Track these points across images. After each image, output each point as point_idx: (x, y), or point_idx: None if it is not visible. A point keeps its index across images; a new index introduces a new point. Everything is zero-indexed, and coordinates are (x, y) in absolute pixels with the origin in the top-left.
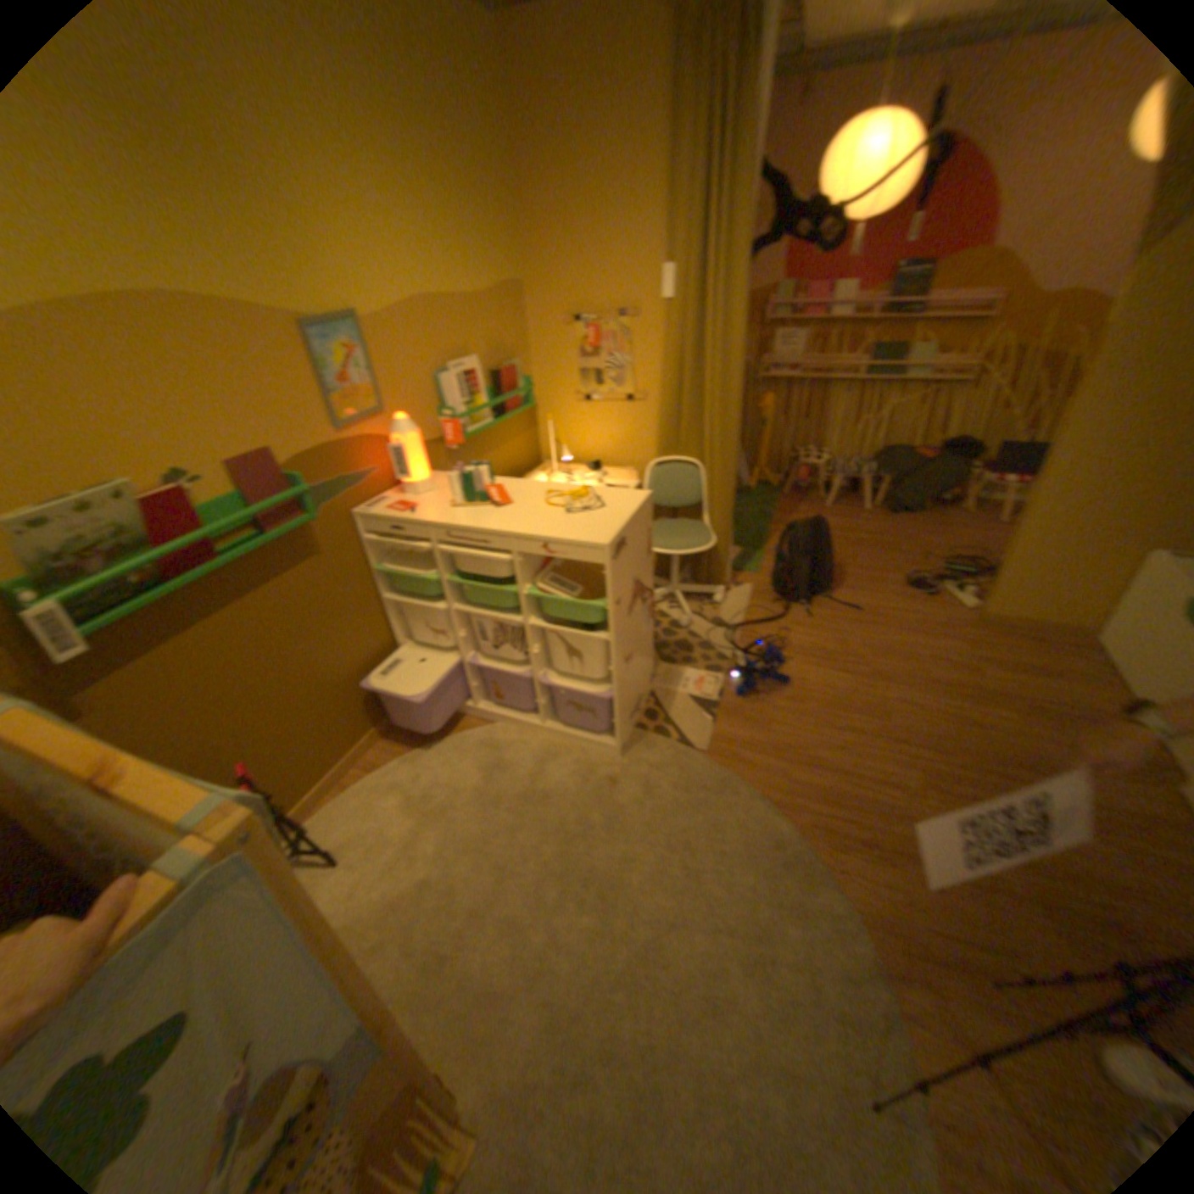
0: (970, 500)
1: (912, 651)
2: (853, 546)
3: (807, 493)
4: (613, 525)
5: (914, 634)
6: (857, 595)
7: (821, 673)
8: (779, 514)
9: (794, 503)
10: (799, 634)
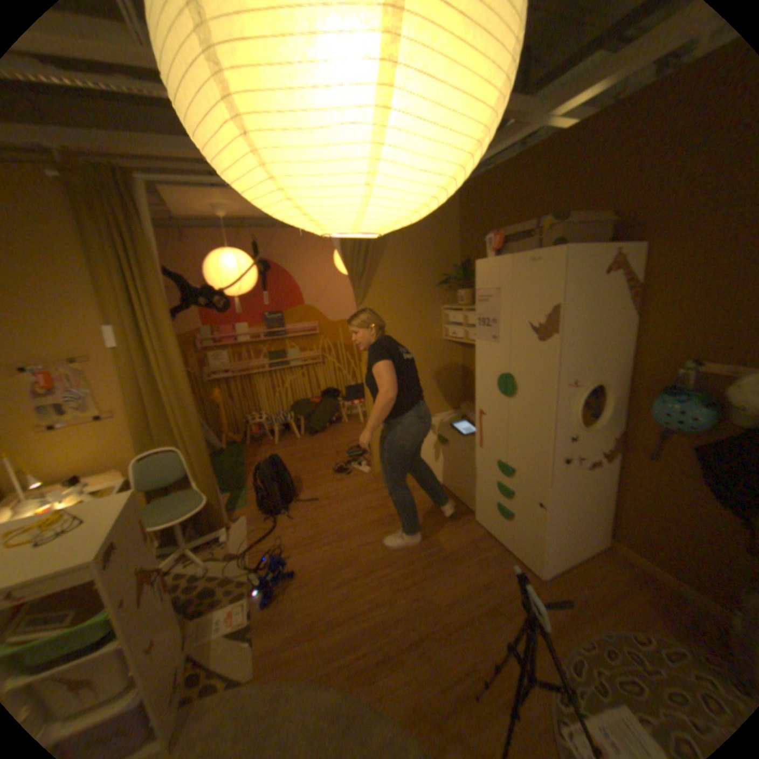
0: (344, 417)
1: (352, 511)
2: (299, 462)
3: (261, 439)
4: (97, 536)
5: (349, 500)
6: (312, 492)
7: (311, 555)
8: (248, 459)
9: (255, 449)
10: (288, 535)
